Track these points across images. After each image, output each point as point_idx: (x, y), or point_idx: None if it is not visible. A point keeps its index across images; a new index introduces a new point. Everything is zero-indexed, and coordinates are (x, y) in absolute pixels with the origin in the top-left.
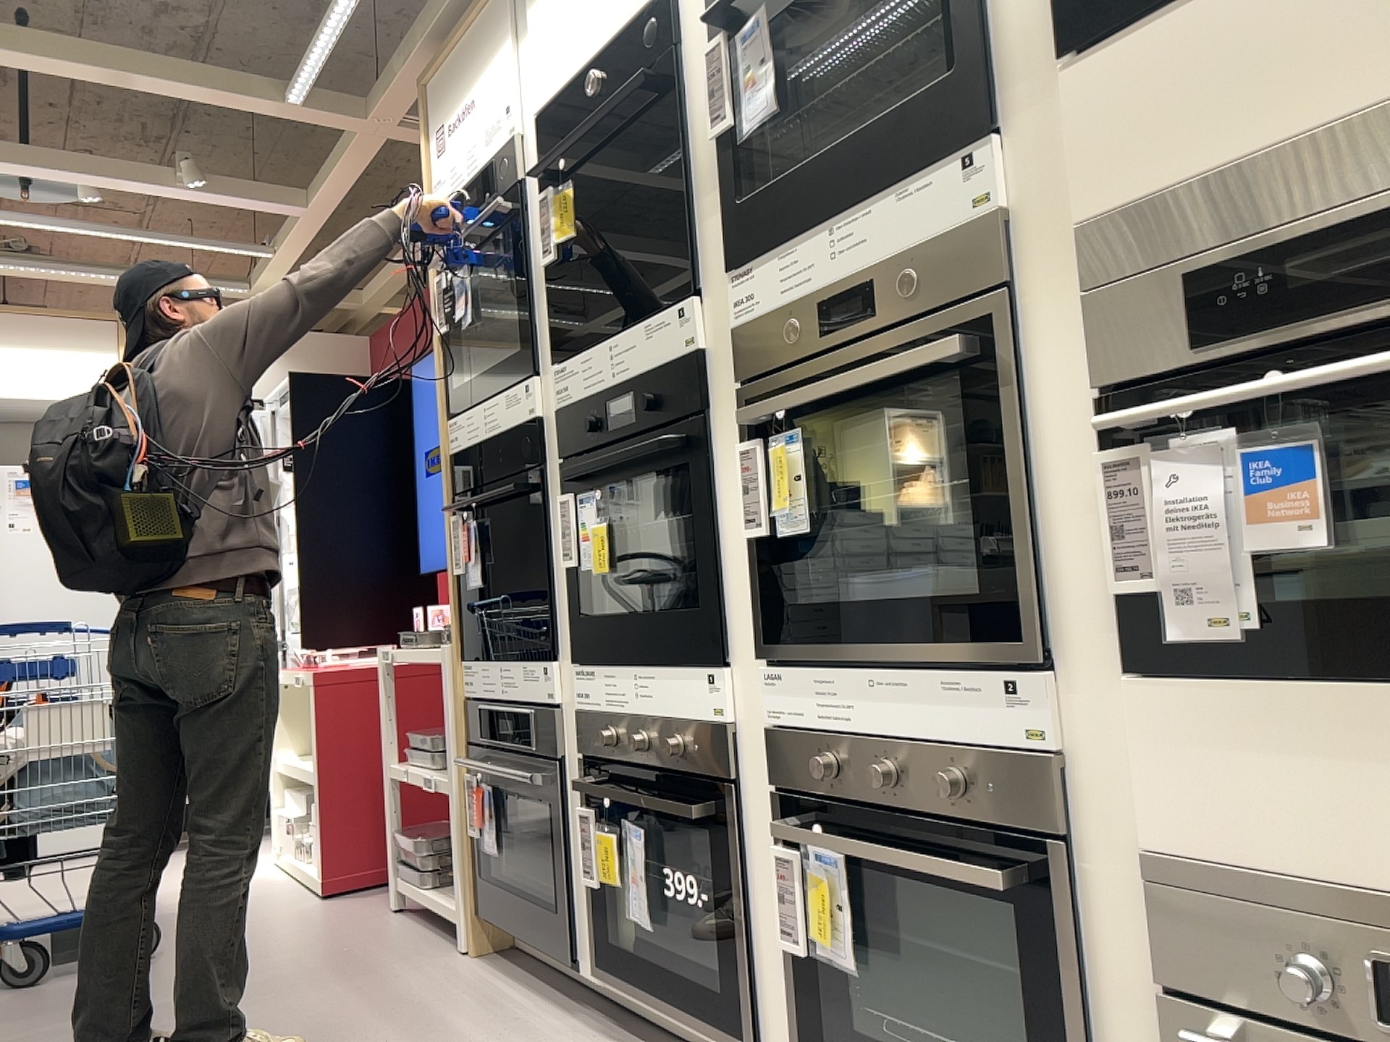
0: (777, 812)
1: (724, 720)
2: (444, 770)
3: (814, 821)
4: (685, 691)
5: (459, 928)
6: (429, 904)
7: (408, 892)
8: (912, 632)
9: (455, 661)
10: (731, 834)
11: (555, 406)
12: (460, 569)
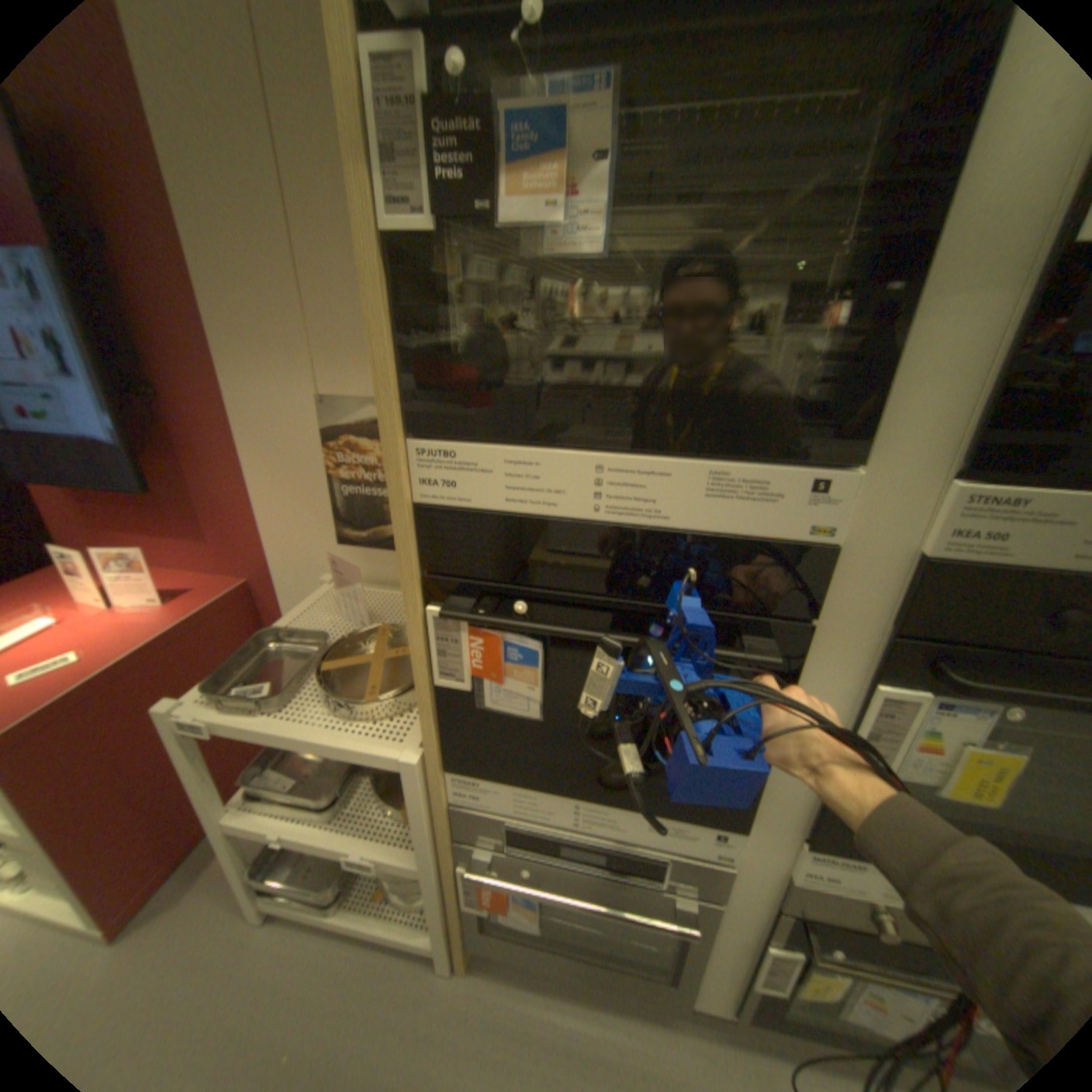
0: None
1: None
2: (345, 824)
3: None
4: None
5: (437, 965)
6: (351, 935)
7: (293, 919)
8: None
9: (434, 776)
10: None
11: (907, 542)
12: (465, 686)
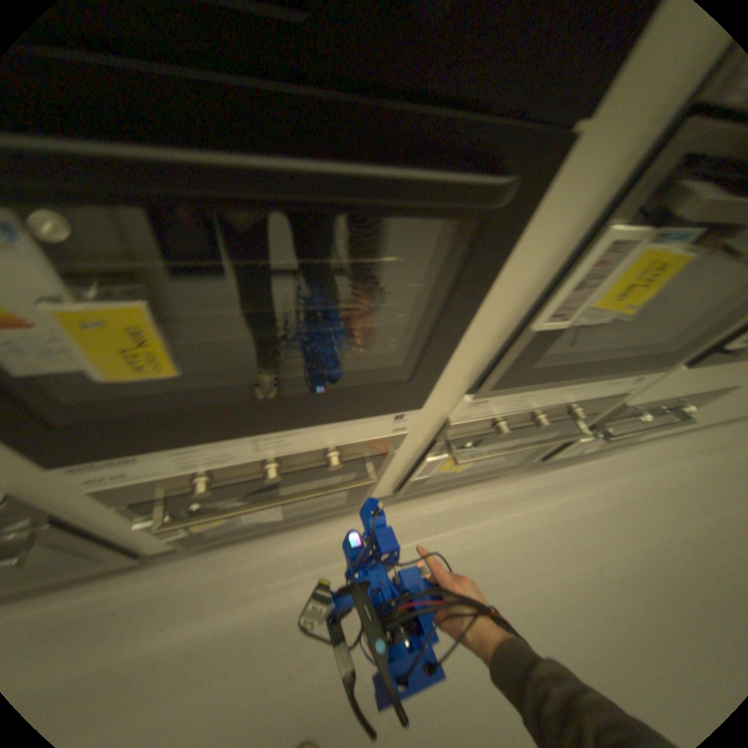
0: (432, 445)
1: (406, 430)
2: None
3: (466, 441)
4: (359, 428)
5: None
6: None
7: None
8: (618, 368)
9: None
10: (387, 465)
11: None
12: None
